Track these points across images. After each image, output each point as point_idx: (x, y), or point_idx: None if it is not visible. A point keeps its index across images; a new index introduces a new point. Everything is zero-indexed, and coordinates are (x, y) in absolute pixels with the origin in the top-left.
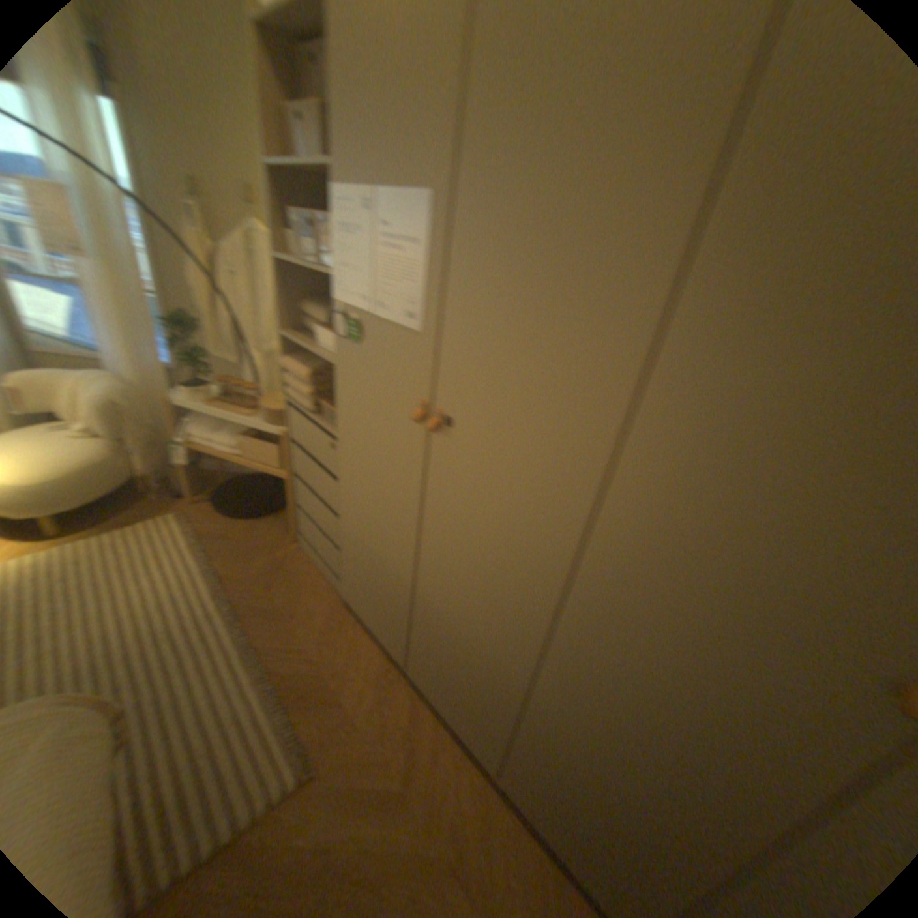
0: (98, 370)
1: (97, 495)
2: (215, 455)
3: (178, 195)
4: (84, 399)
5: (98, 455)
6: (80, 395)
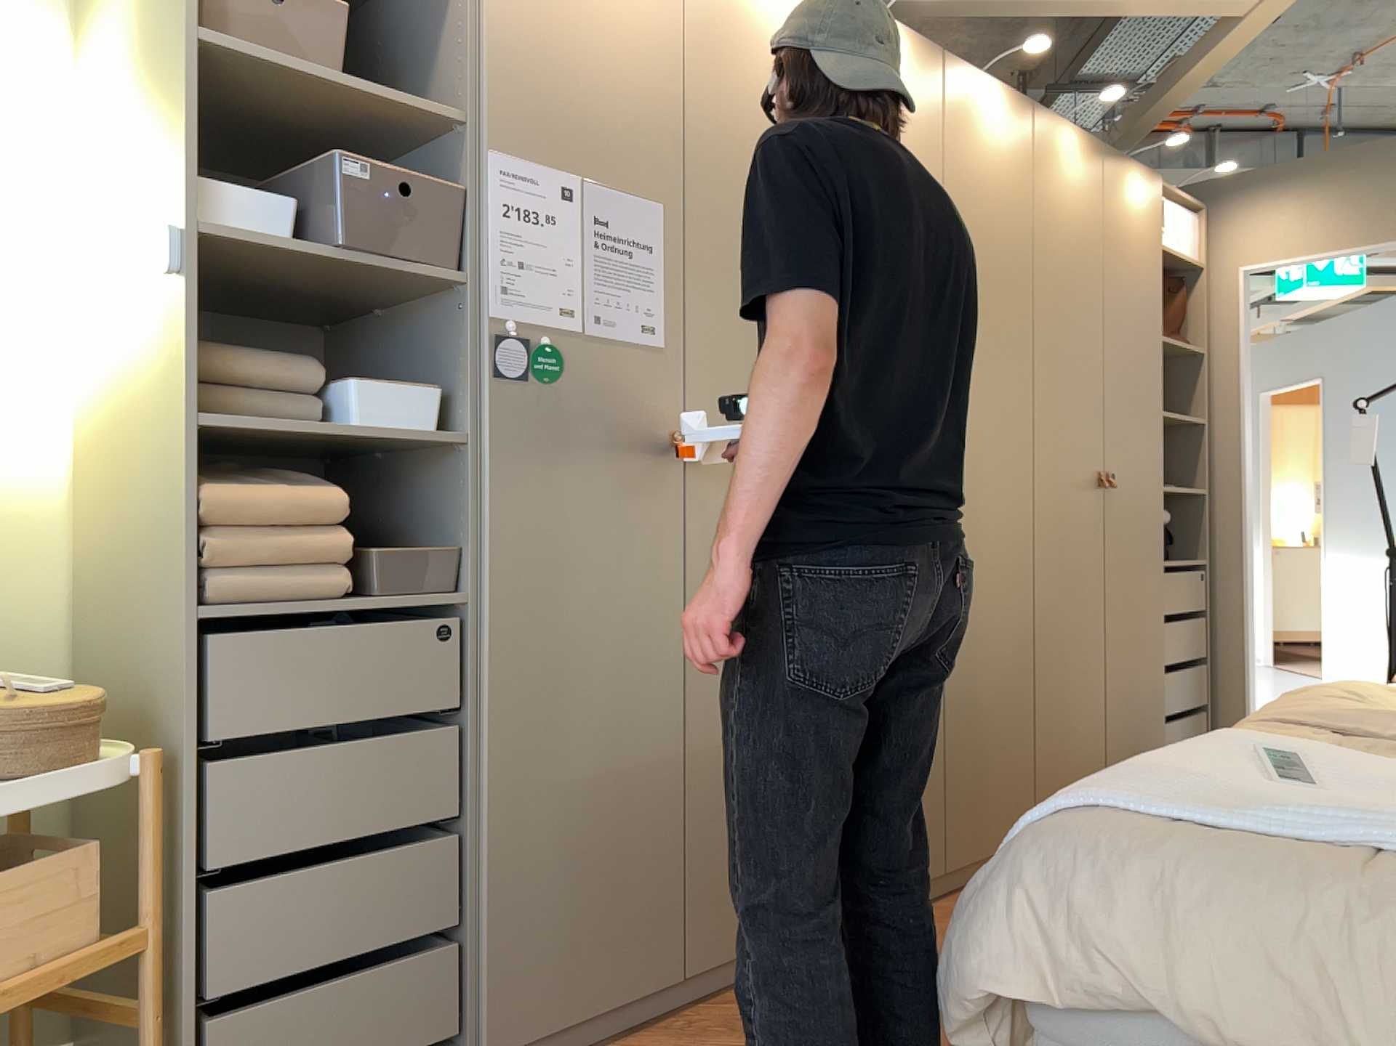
0: None
1: None
2: None
3: None
4: None
5: None
6: None
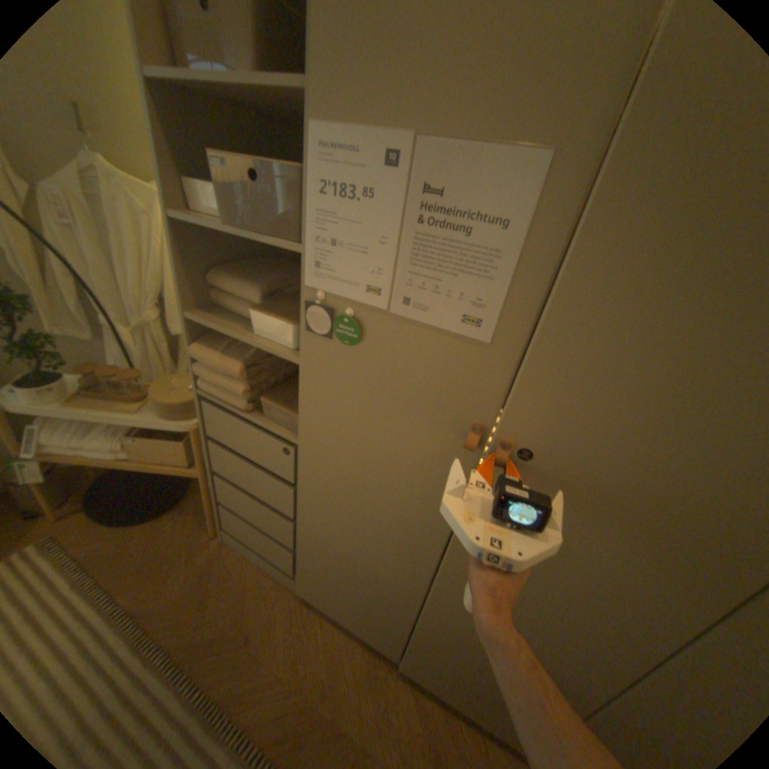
0: None
1: None
2: (95, 463)
3: None
4: None
5: None
6: None
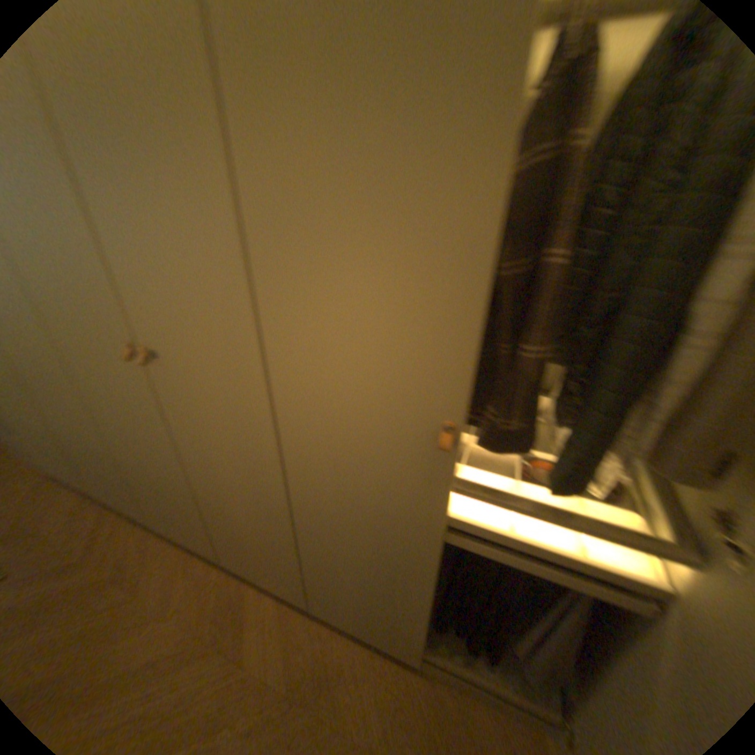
0: None
1: None
2: None
3: None
4: None
5: None
6: None
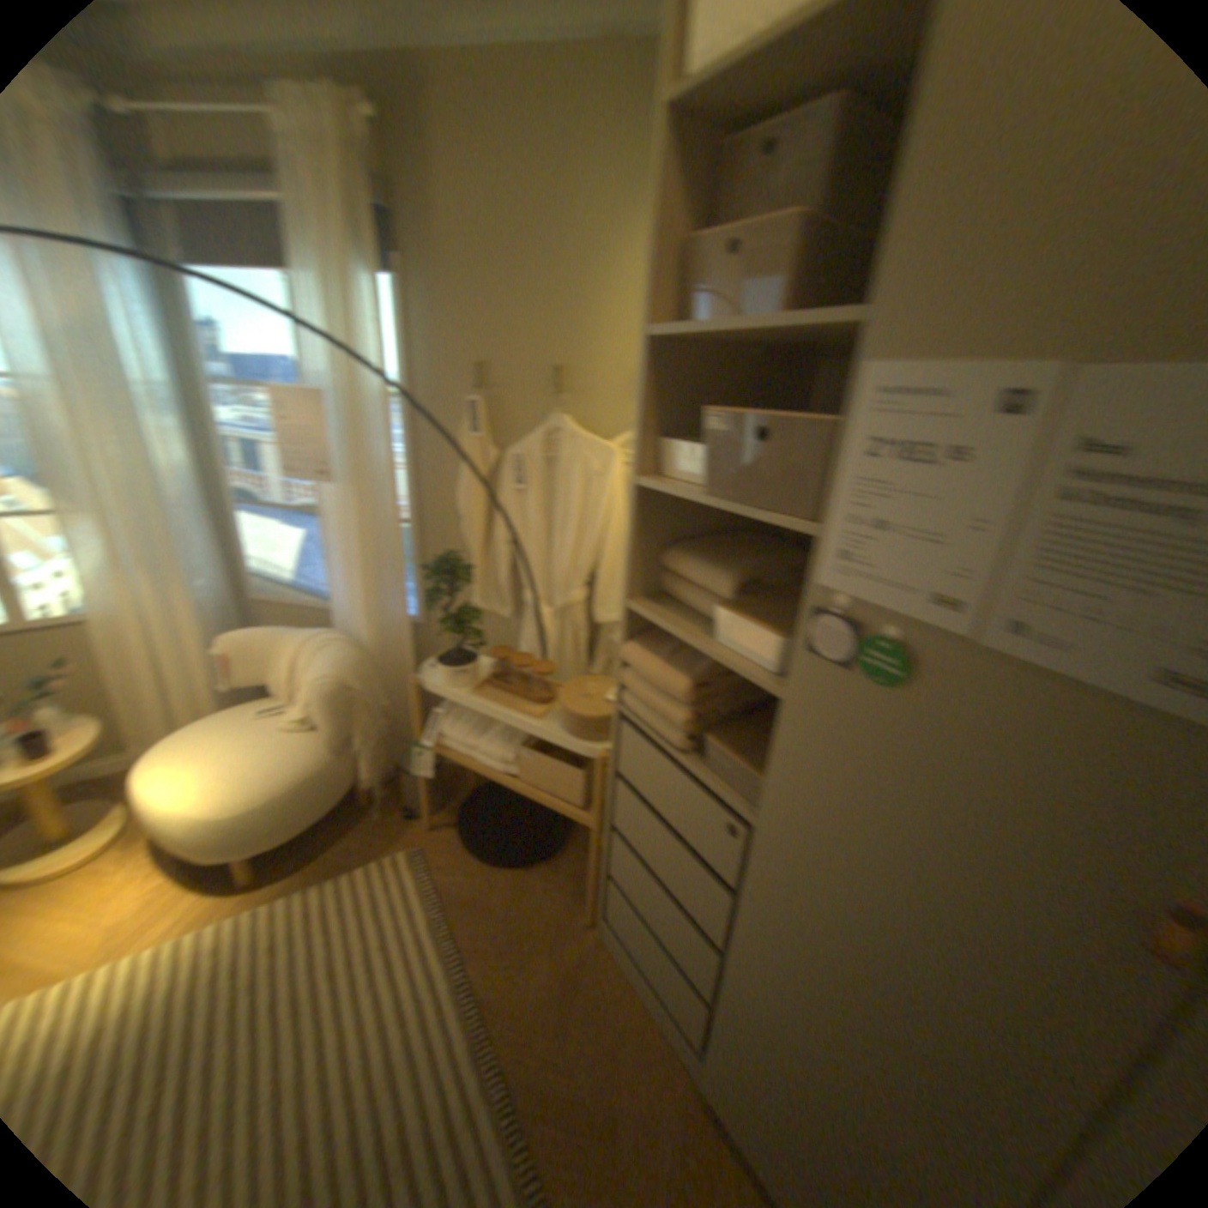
0: (327, 623)
1: (311, 824)
2: (480, 771)
3: (461, 389)
4: (310, 679)
5: (318, 761)
6: (305, 668)
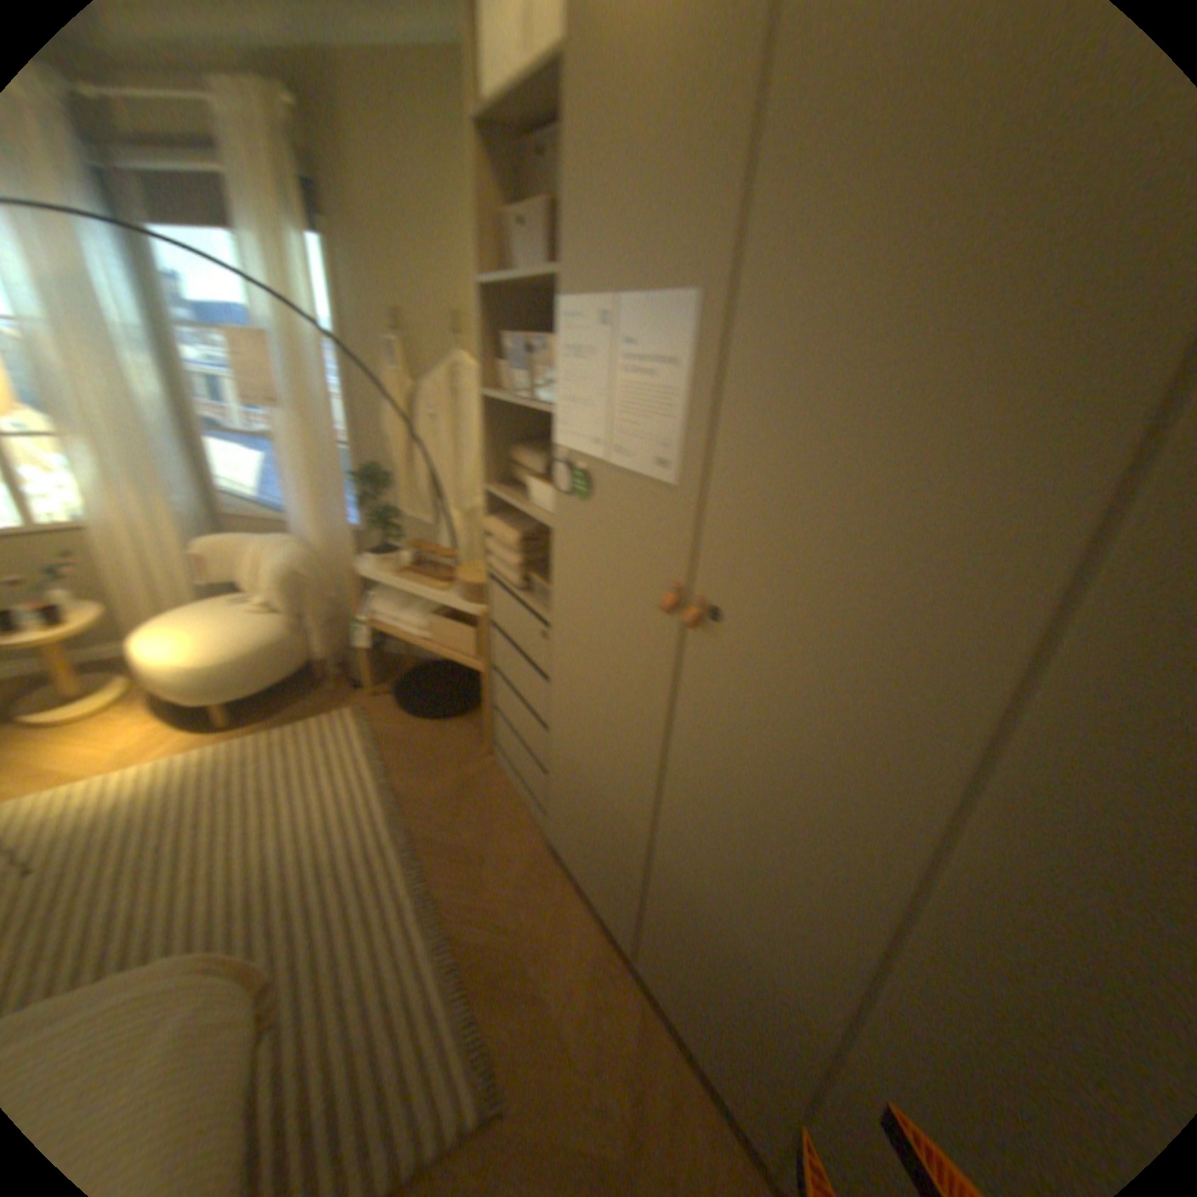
0: (283, 533)
1: (271, 682)
2: (401, 638)
3: (379, 331)
4: (266, 568)
5: (275, 634)
6: (263, 563)
